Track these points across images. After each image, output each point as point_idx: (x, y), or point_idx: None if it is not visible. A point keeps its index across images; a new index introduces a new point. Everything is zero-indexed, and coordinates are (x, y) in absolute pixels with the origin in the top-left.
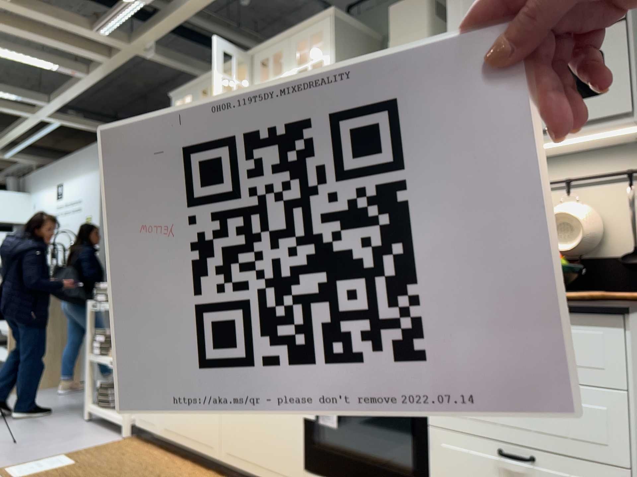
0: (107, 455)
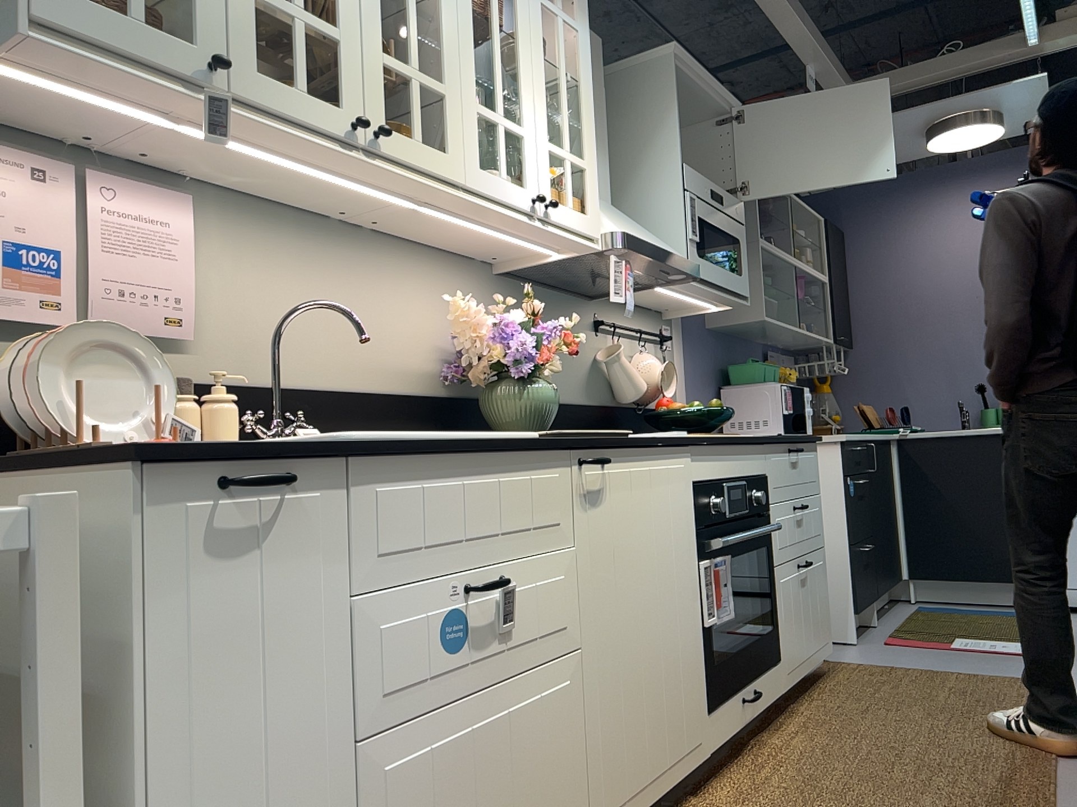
0: None
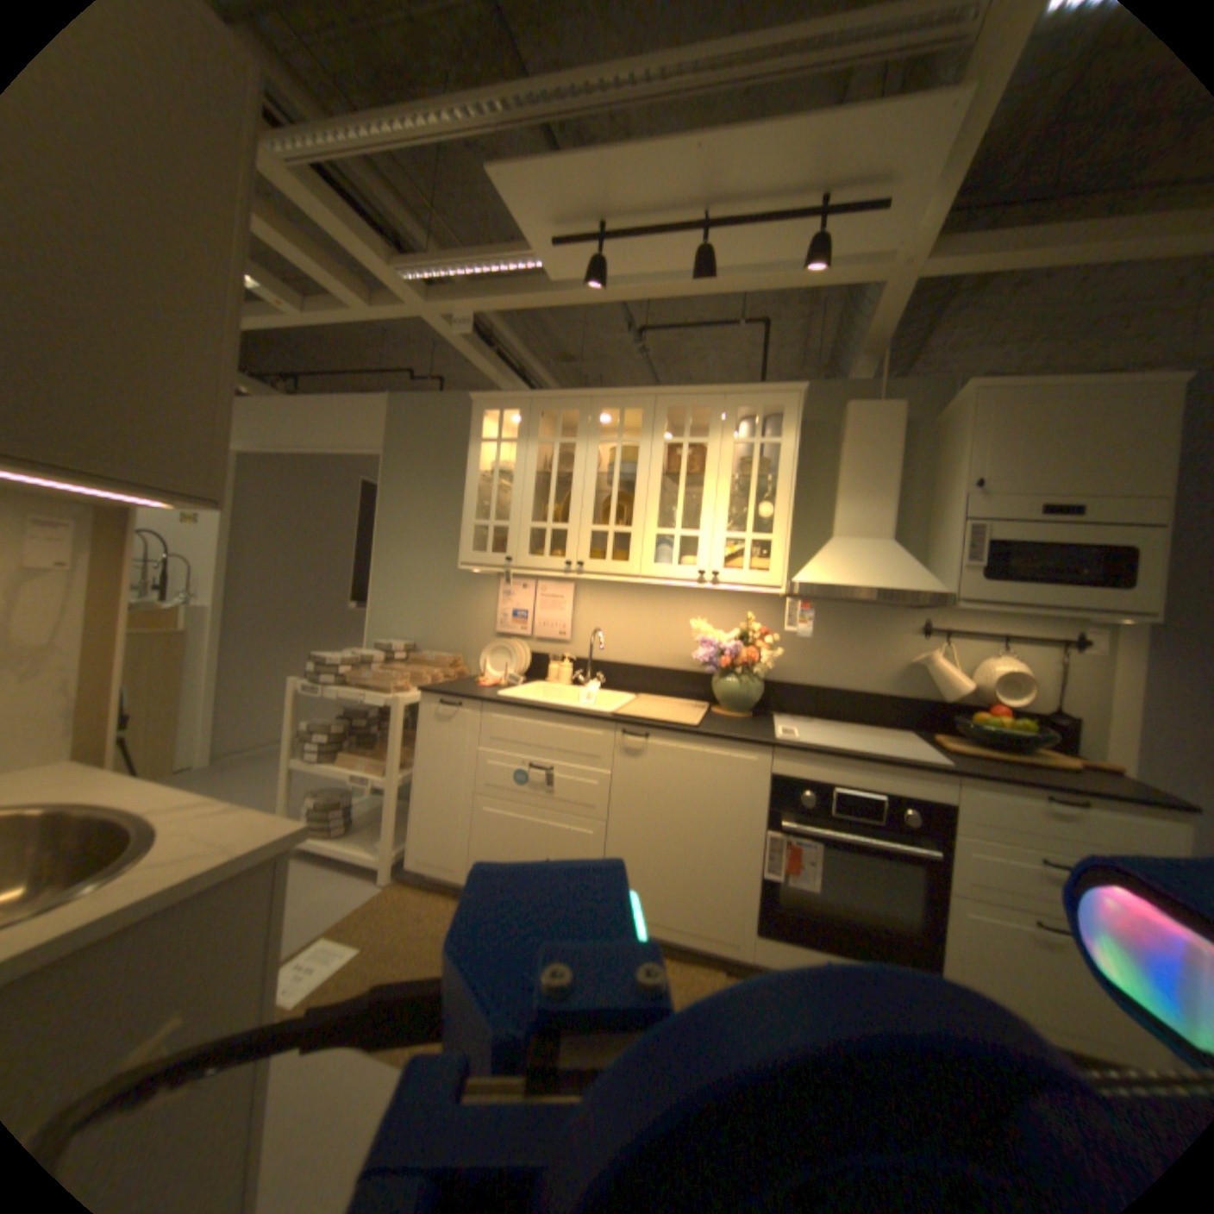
0: (392, 925)
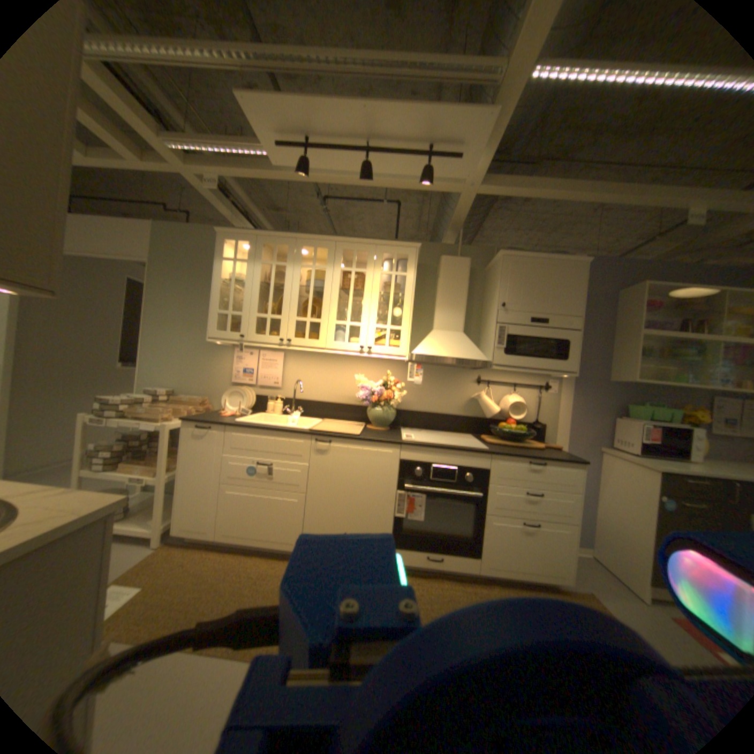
0: (163, 571)
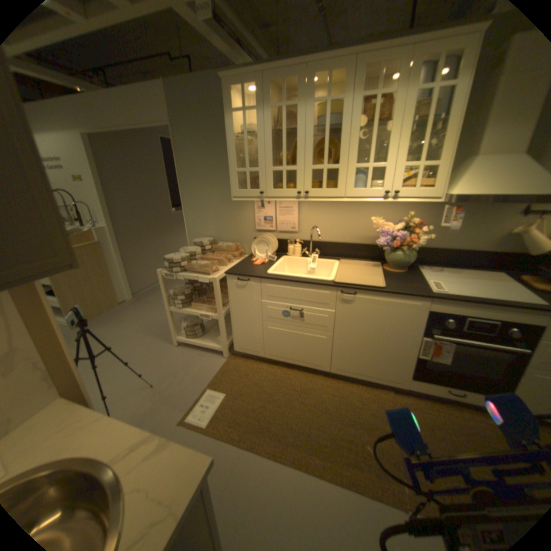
0: (236, 379)
